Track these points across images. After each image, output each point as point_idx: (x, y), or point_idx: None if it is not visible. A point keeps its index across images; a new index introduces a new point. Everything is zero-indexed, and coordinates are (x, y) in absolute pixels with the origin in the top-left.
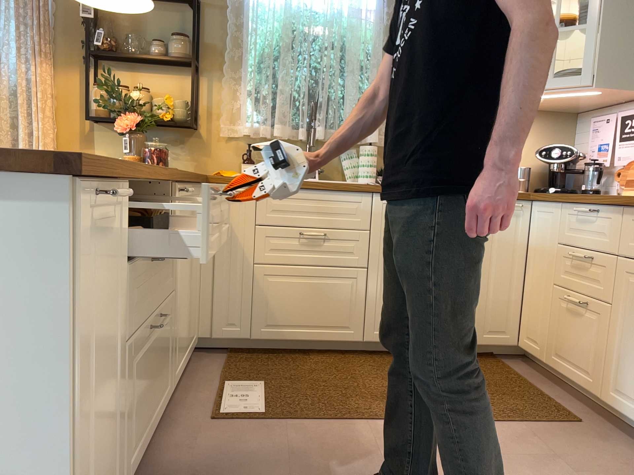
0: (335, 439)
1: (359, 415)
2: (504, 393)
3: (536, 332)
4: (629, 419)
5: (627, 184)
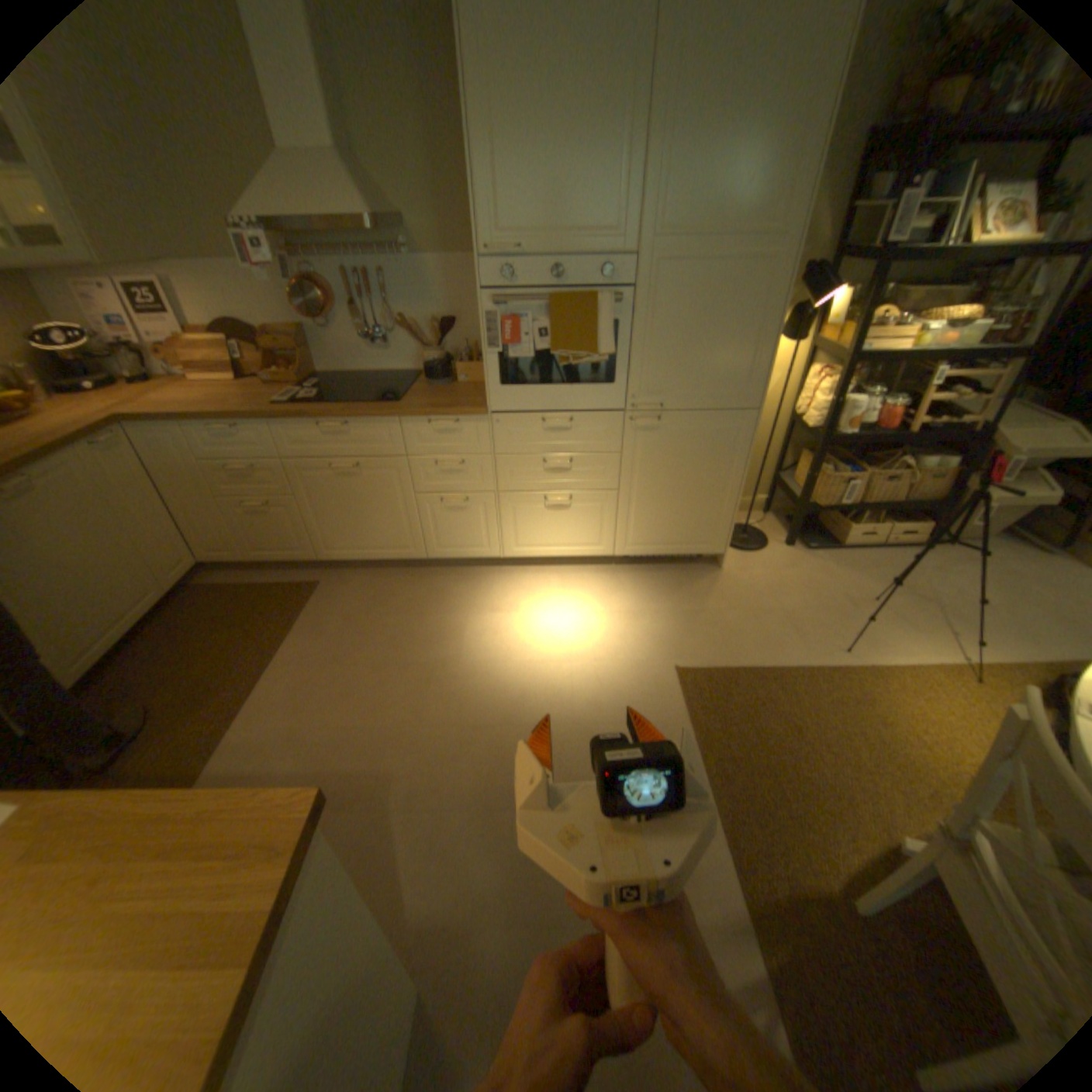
0: (241, 764)
1: (213, 735)
2: (250, 608)
3: (214, 544)
4: (345, 560)
5: (183, 368)
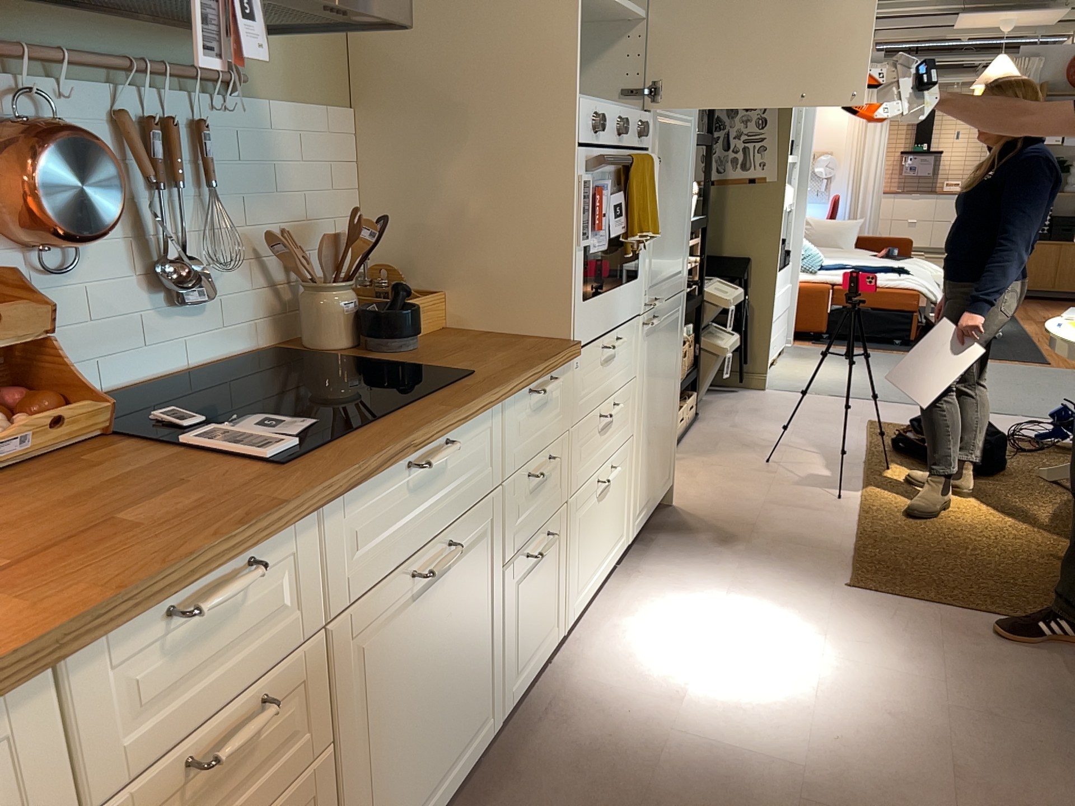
0: None
1: None
2: None
3: None
4: None
5: None
